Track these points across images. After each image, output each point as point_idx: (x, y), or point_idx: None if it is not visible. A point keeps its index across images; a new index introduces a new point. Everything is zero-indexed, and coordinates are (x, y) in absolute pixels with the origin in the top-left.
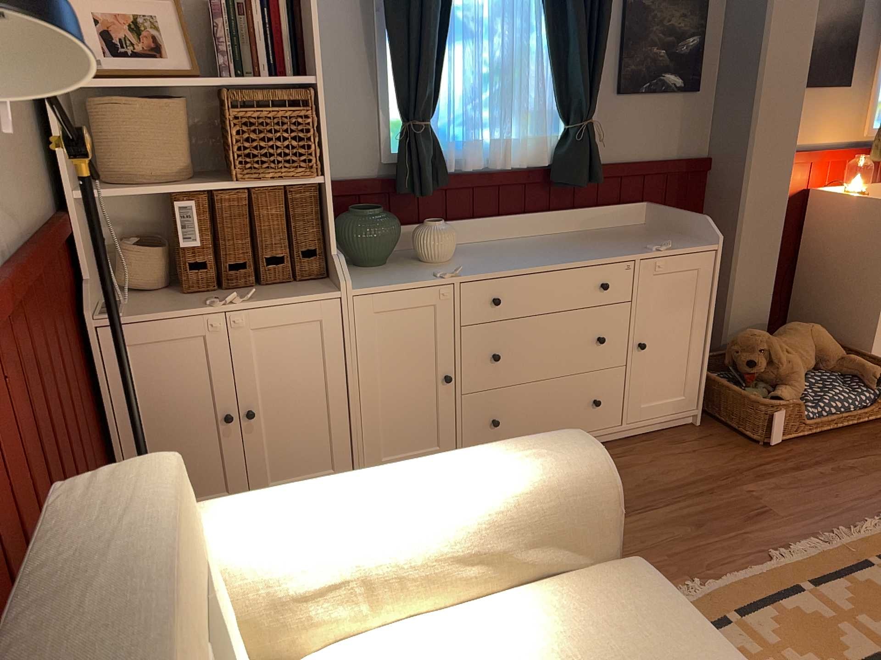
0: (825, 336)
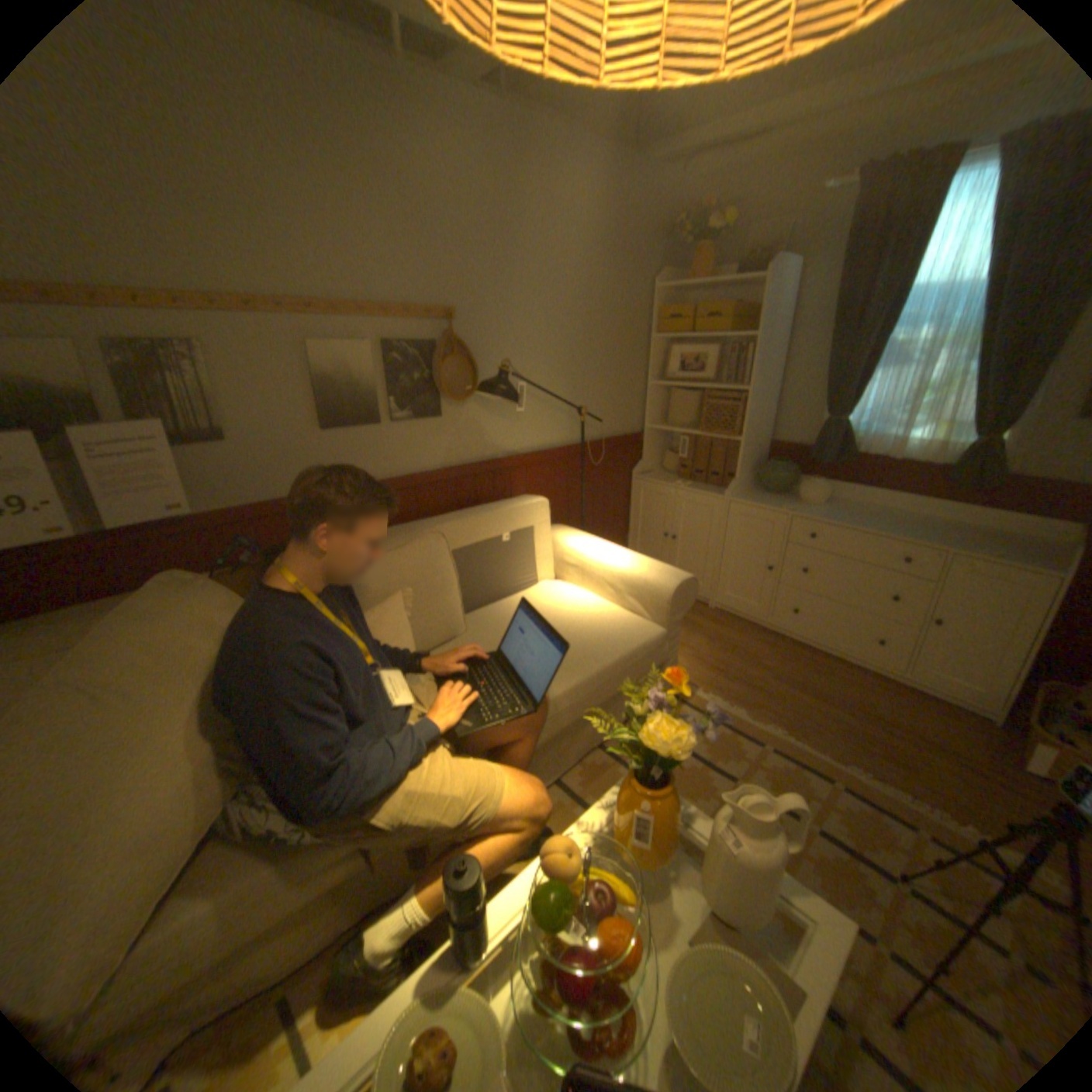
0: None
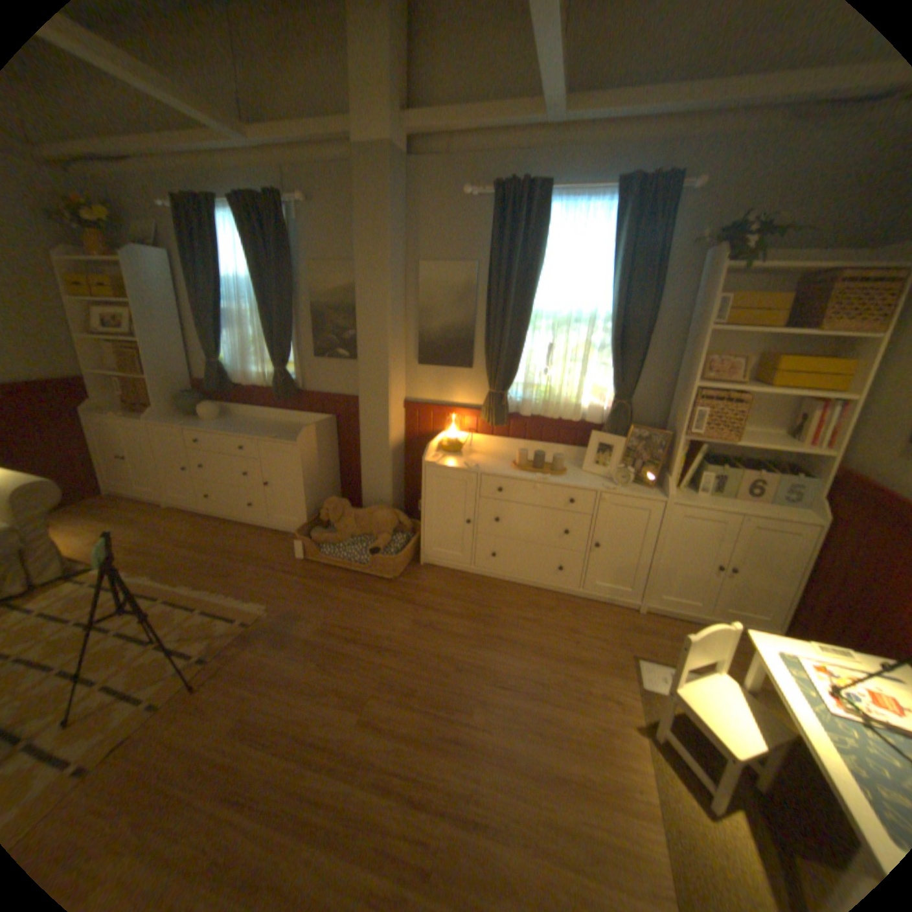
0: (381, 518)
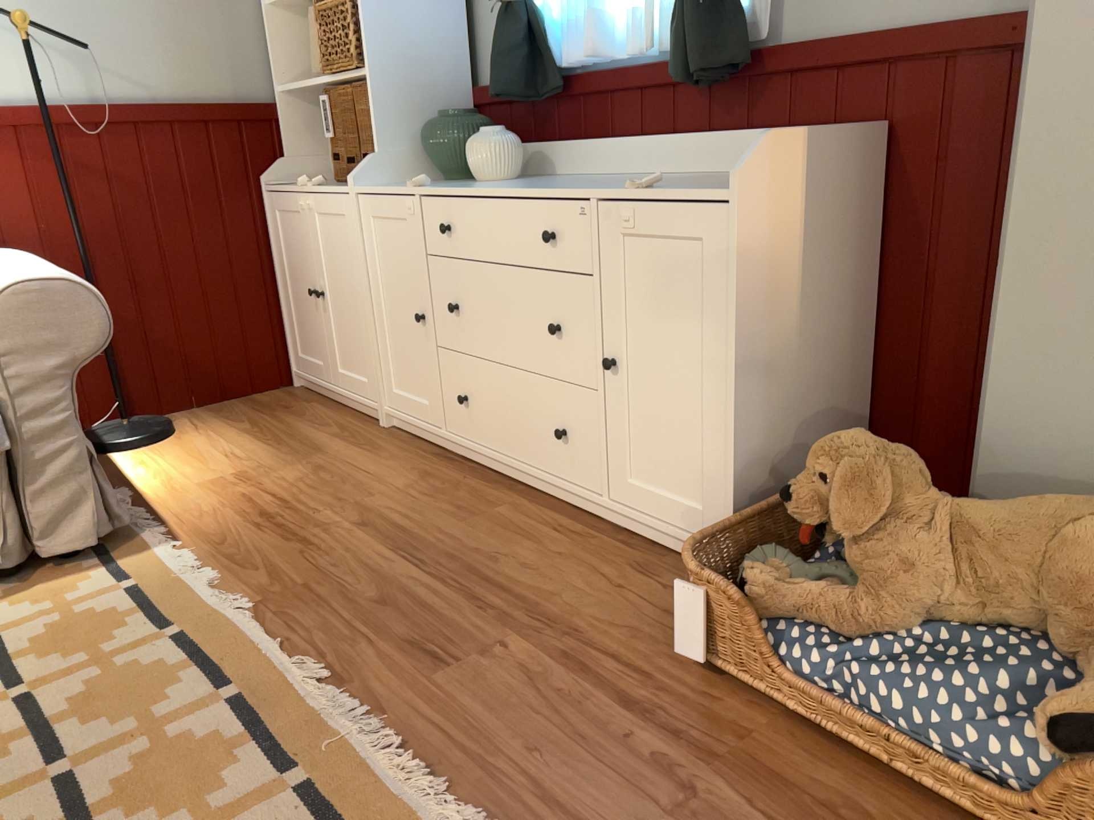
0: None
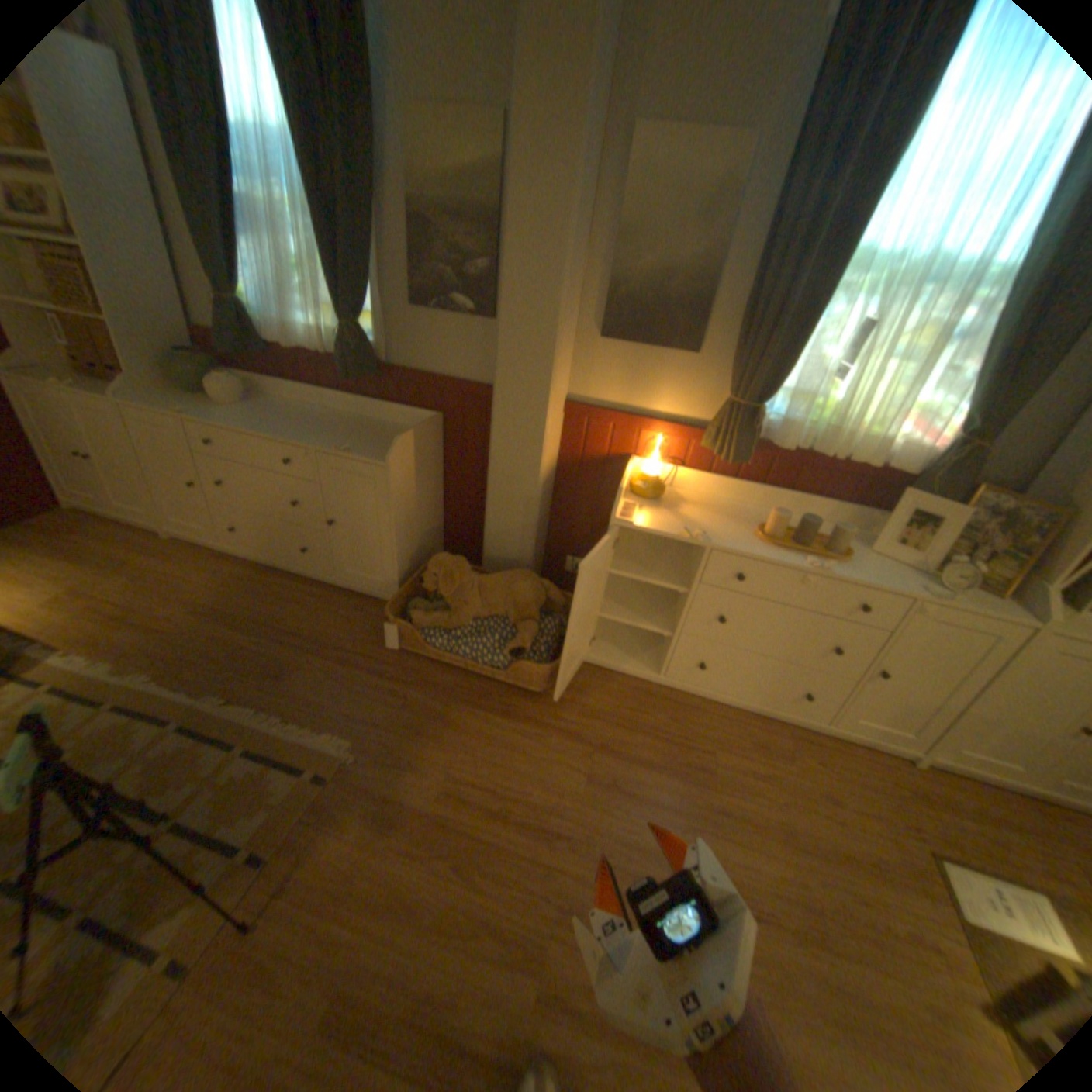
0: (523, 593)
